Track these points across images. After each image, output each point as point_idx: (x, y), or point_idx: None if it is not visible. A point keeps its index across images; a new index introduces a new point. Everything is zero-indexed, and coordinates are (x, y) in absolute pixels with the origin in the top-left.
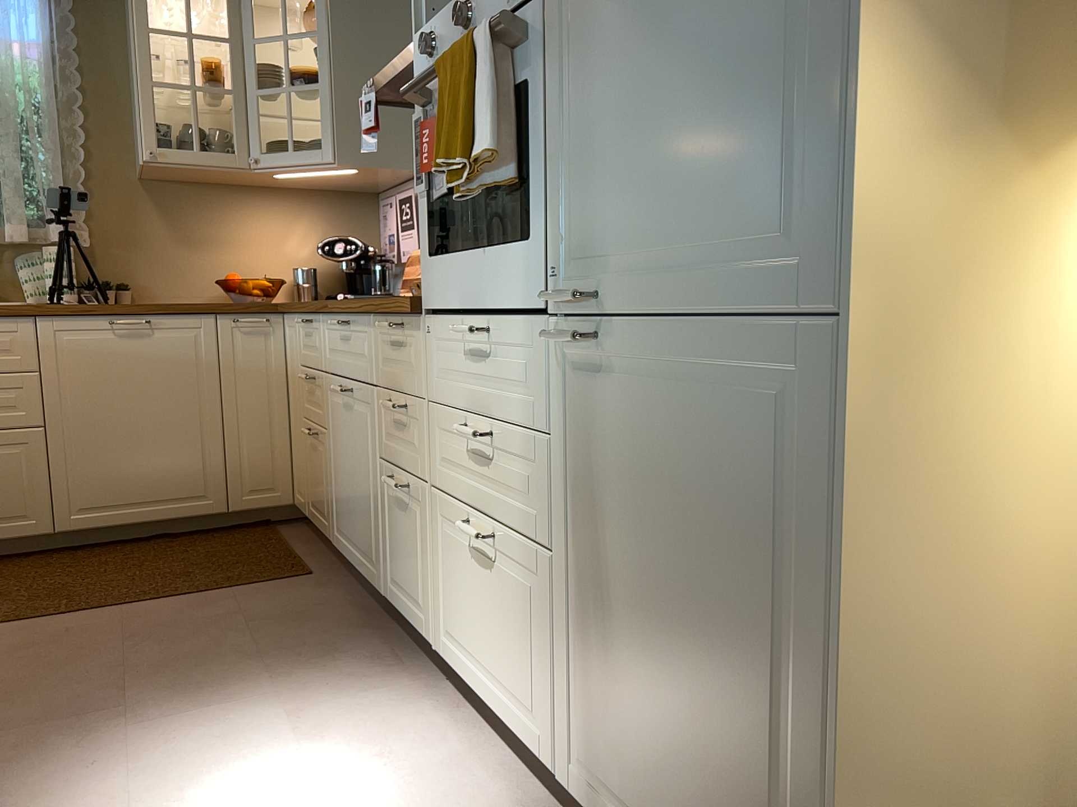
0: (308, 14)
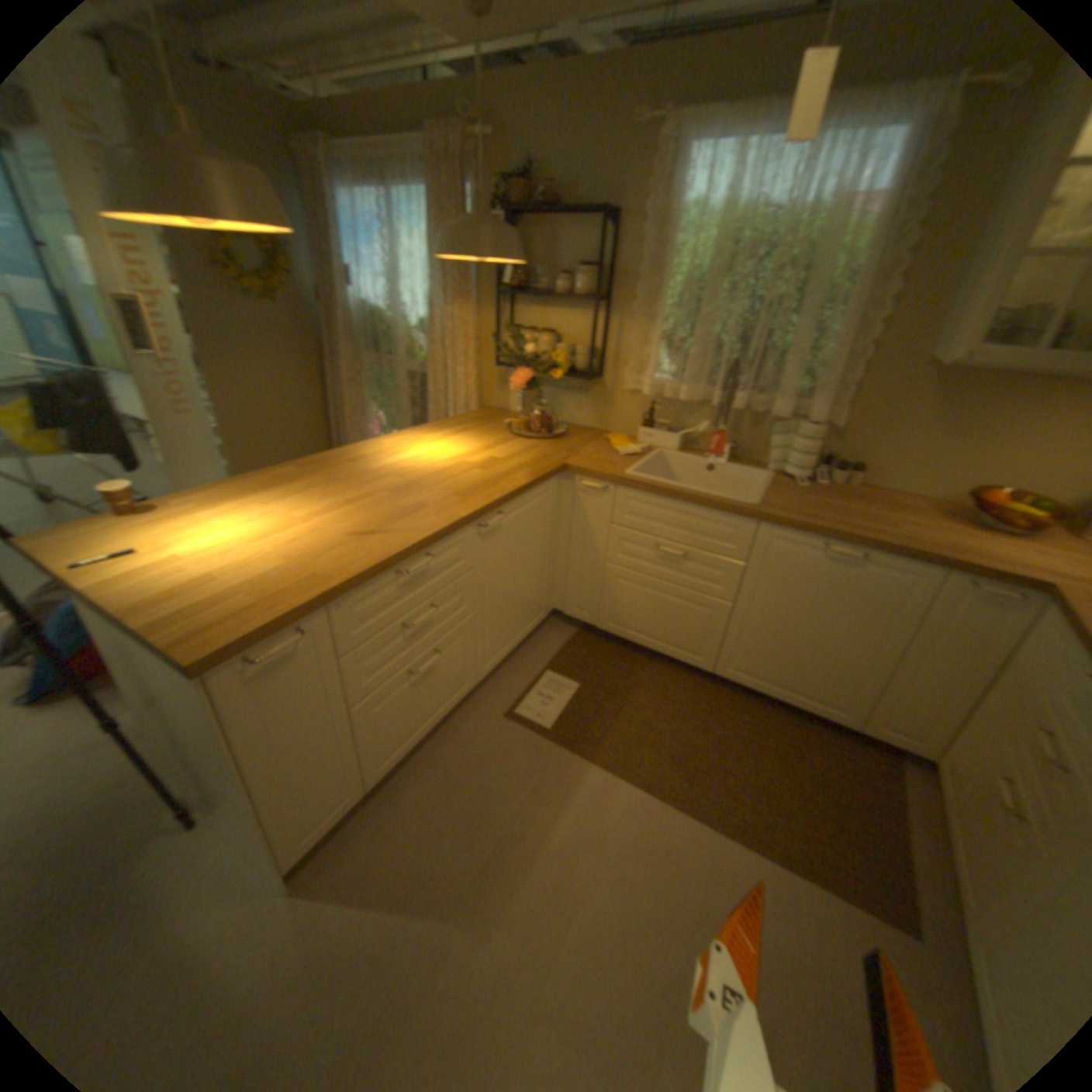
0: None
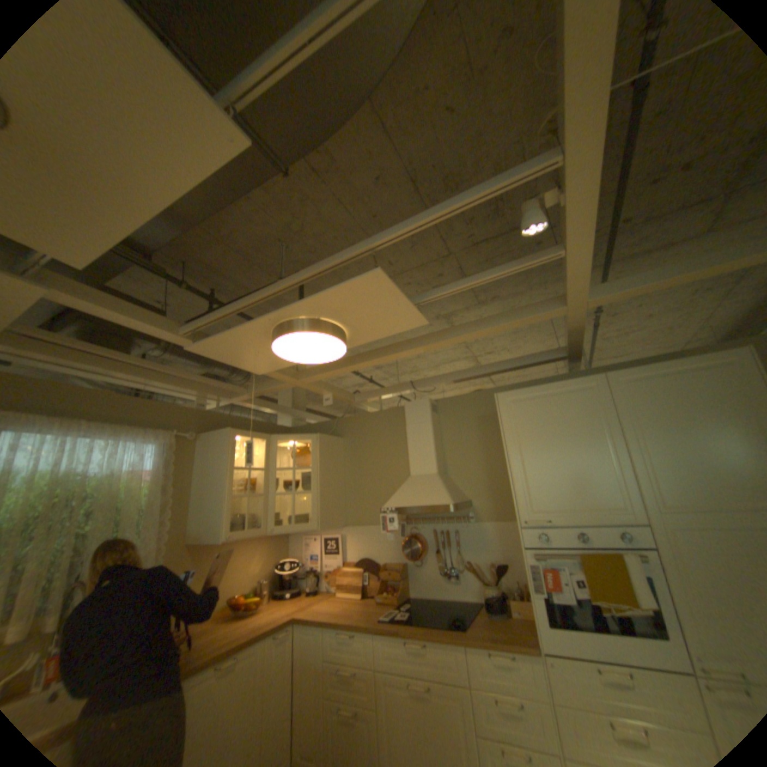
0: (298, 457)
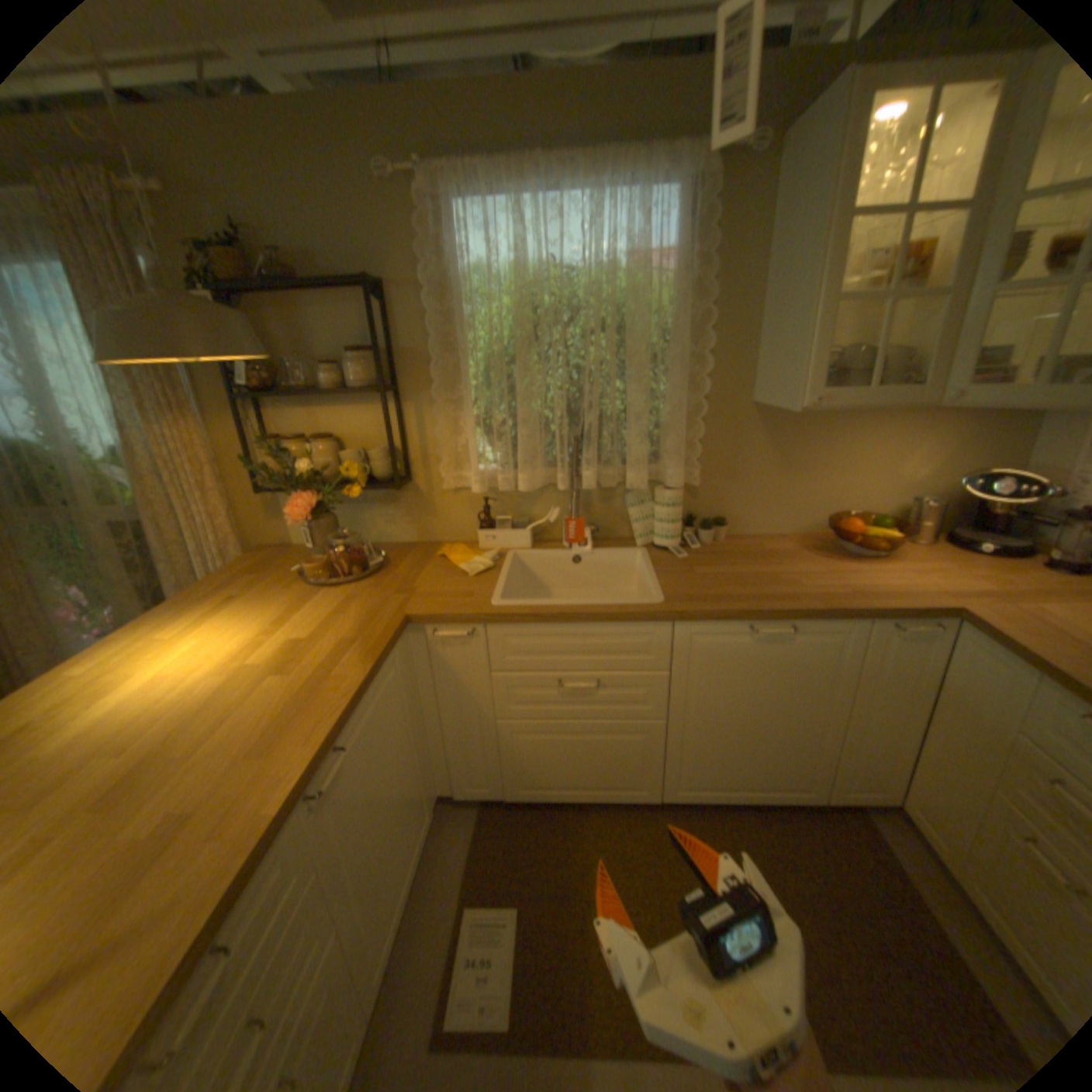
0: None
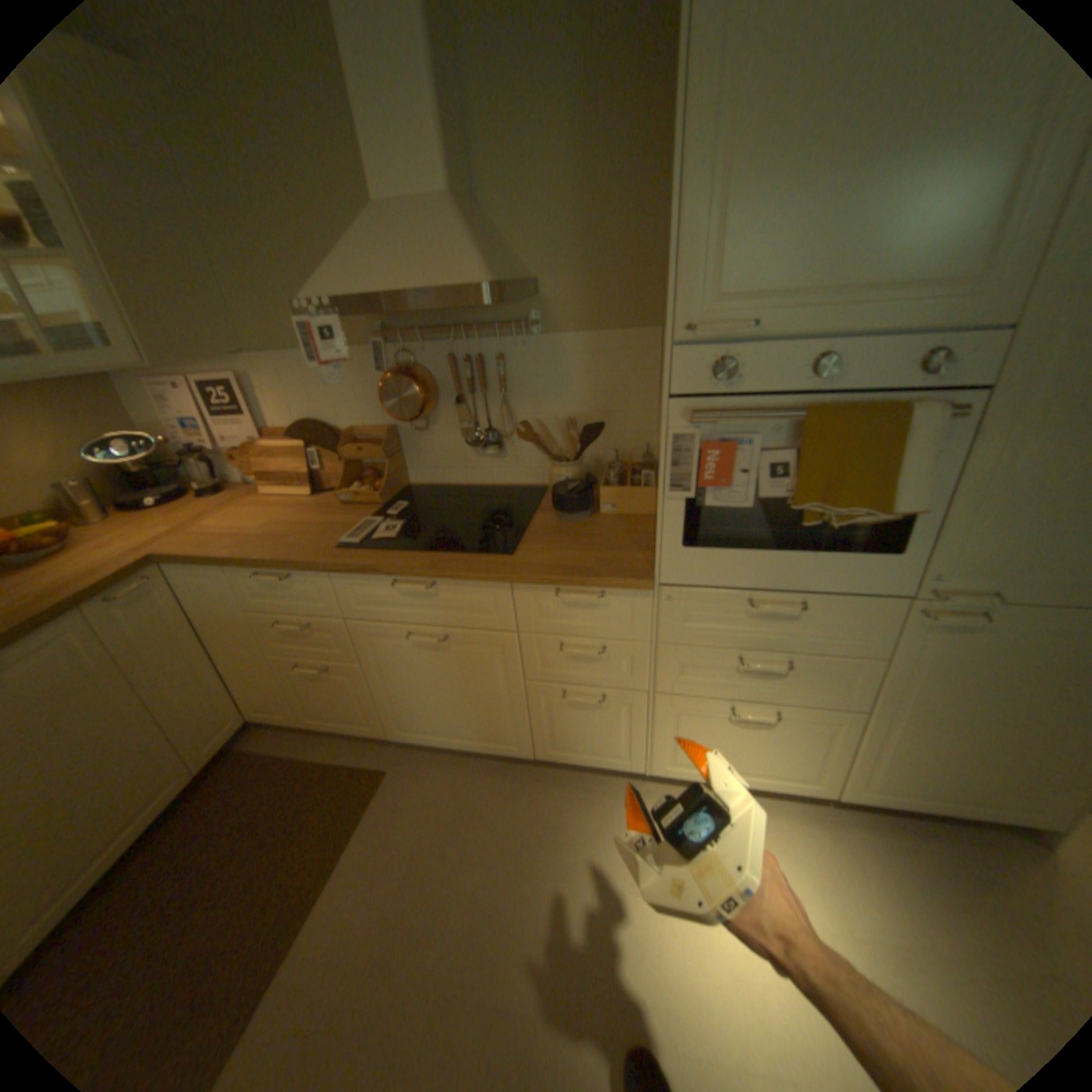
0: None
